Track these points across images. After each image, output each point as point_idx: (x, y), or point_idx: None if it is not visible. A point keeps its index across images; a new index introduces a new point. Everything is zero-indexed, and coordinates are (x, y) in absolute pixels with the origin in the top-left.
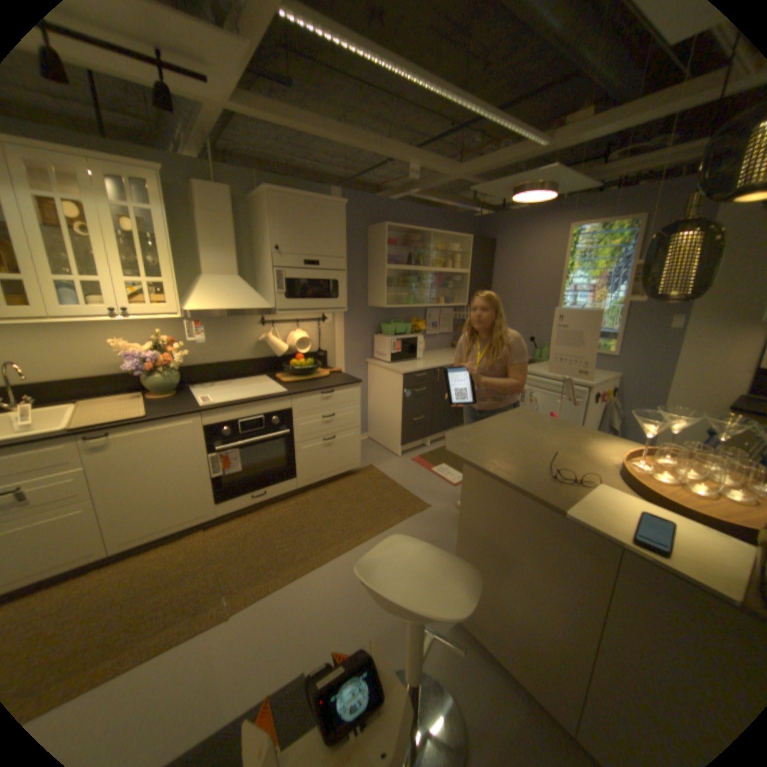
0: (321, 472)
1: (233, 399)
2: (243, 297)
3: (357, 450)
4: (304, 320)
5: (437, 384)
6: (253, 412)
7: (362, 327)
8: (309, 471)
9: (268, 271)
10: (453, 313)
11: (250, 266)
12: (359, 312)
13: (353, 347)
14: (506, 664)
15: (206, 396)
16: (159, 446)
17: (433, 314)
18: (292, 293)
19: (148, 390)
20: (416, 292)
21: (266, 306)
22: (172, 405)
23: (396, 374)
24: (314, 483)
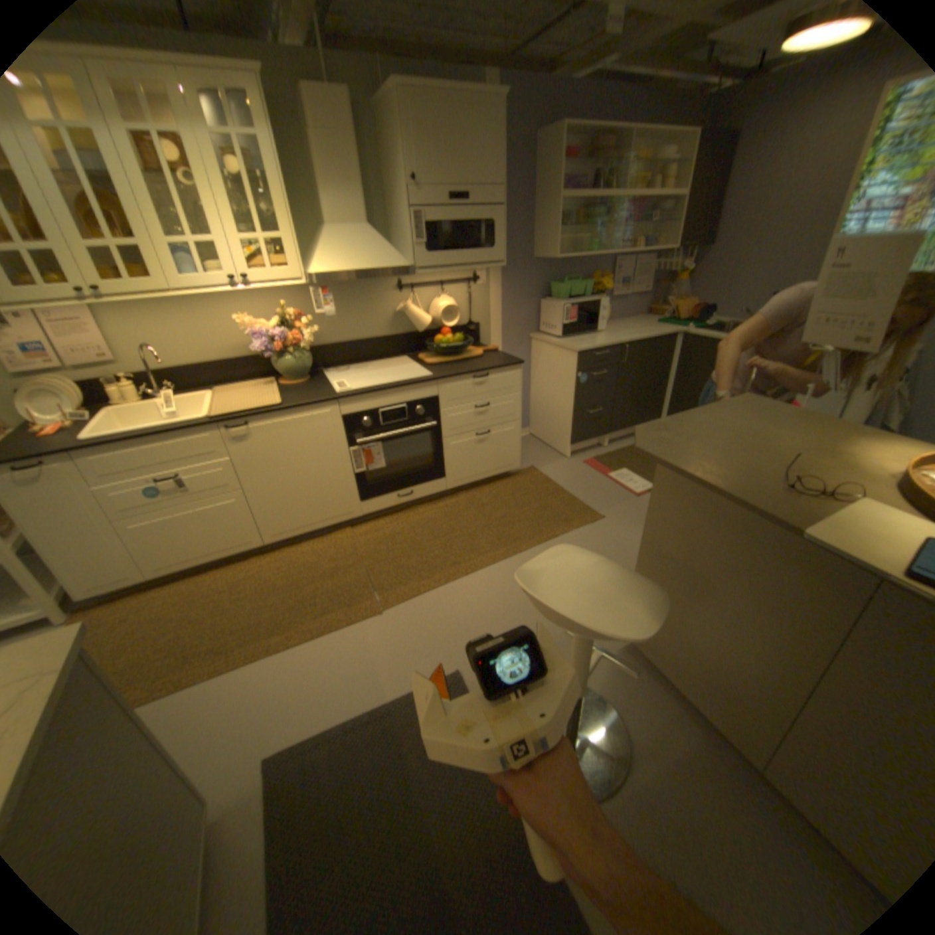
0: (473, 473)
1: (371, 385)
2: (374, 254)
3: (515, 448)
4: (450, 282)
5: (624, 366)
6: (394, 401)
7: (525, 289)
8: (460, 471)
9: (403, 214)
10: (656, 262)
11: (381, 209)
12: (521, 267)
13: (513, 317)
14: (687, 692)
15: (342, 382)
16: (299, 438)
17: (626, 264)
18: (434, 243)
19: (281, 376)
20: (603, 231)
21: (403, 264)
22: (307, 393)
23: (569, 352)
24: (465, 484)
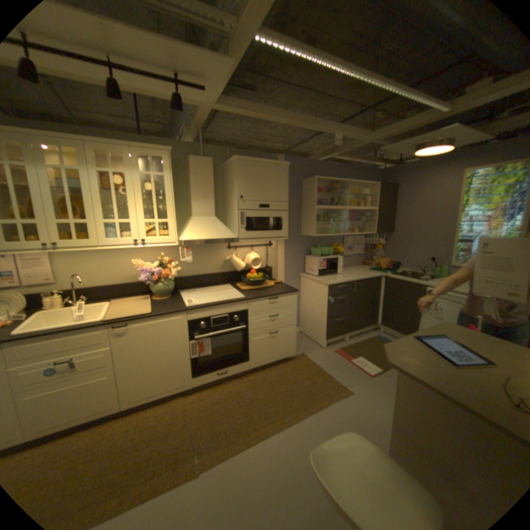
0: (267, 358)
1: (208, 302)
2: (218, 231)
3: (293, 342)
4: (257, 246)
5: (354, 293)
6: (221, 312)
7: (297, 250)
8: (258, 357)
9: (235, 213)
10: (365, 239)
11: (223, 210)
12: (295, 240)
13: (290, 264)
14: None
15: (191, 299)
16: (159, 335)
17: (350, 240)
18: (250, 227)
19: (154, 294)
20: (337, 224)
21: (233, 237)
22: (168, 305)
23: (323, 285)
24: (261, 366)
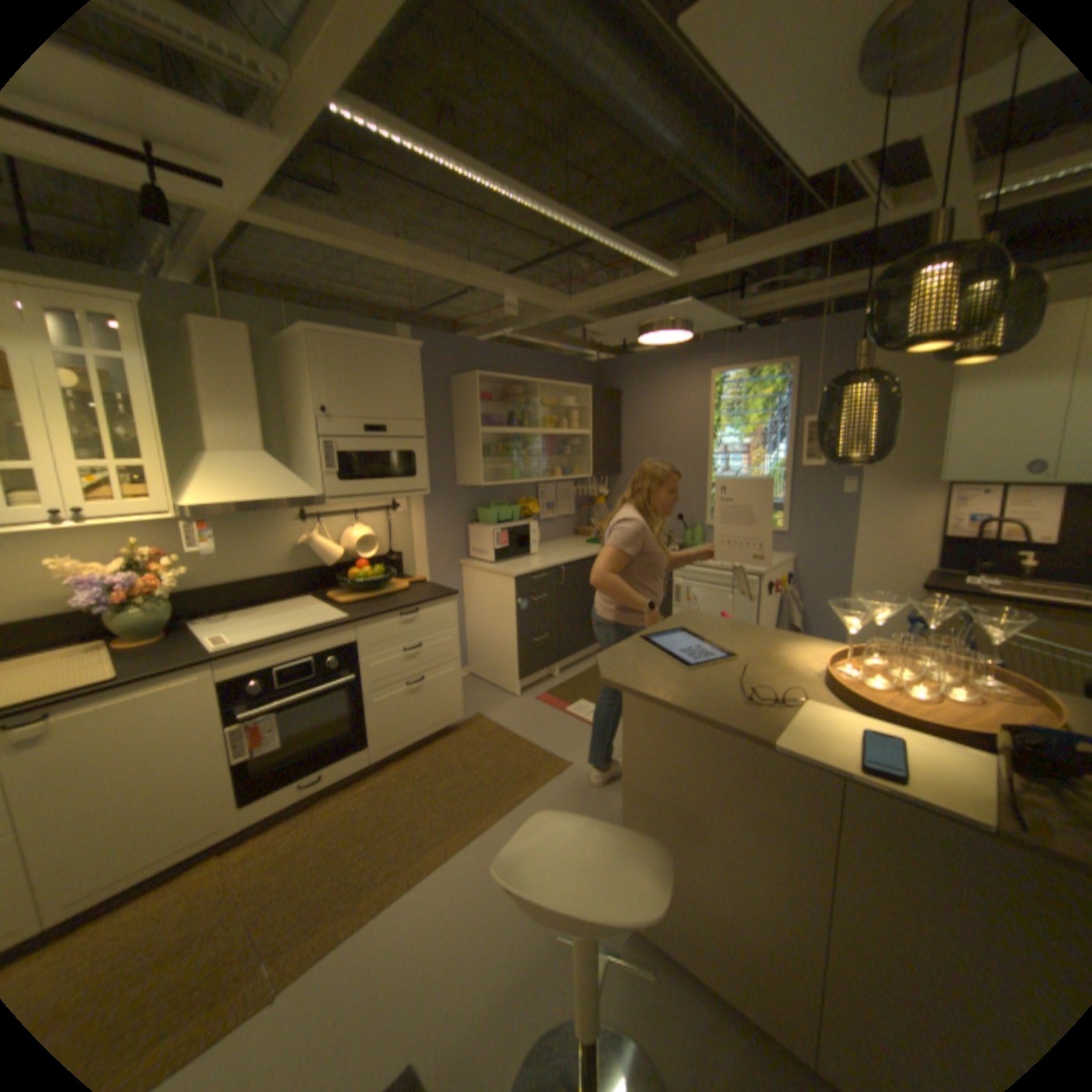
0: (405, 735)
1: (263, 636)
2: (273, 483)
3: (456, 694)
4: (366, 510)
5: (562, 588)
6: (296, 653)
7: (450, 515)
8: (387, 735)
9: (311, 444)
10: (574, 489)
11: (281, 436)
12: (445, 495)
13: (439, 545)
14: (709, 981)
15: (217, 637)
16: (140, 726)
17: (547, 492)
18: (348, 472)
19: (116, 636)
20: (522, 463)
21: (310, 493)
22: (159, 657)
23: (505, 578)
24: (394, 753)
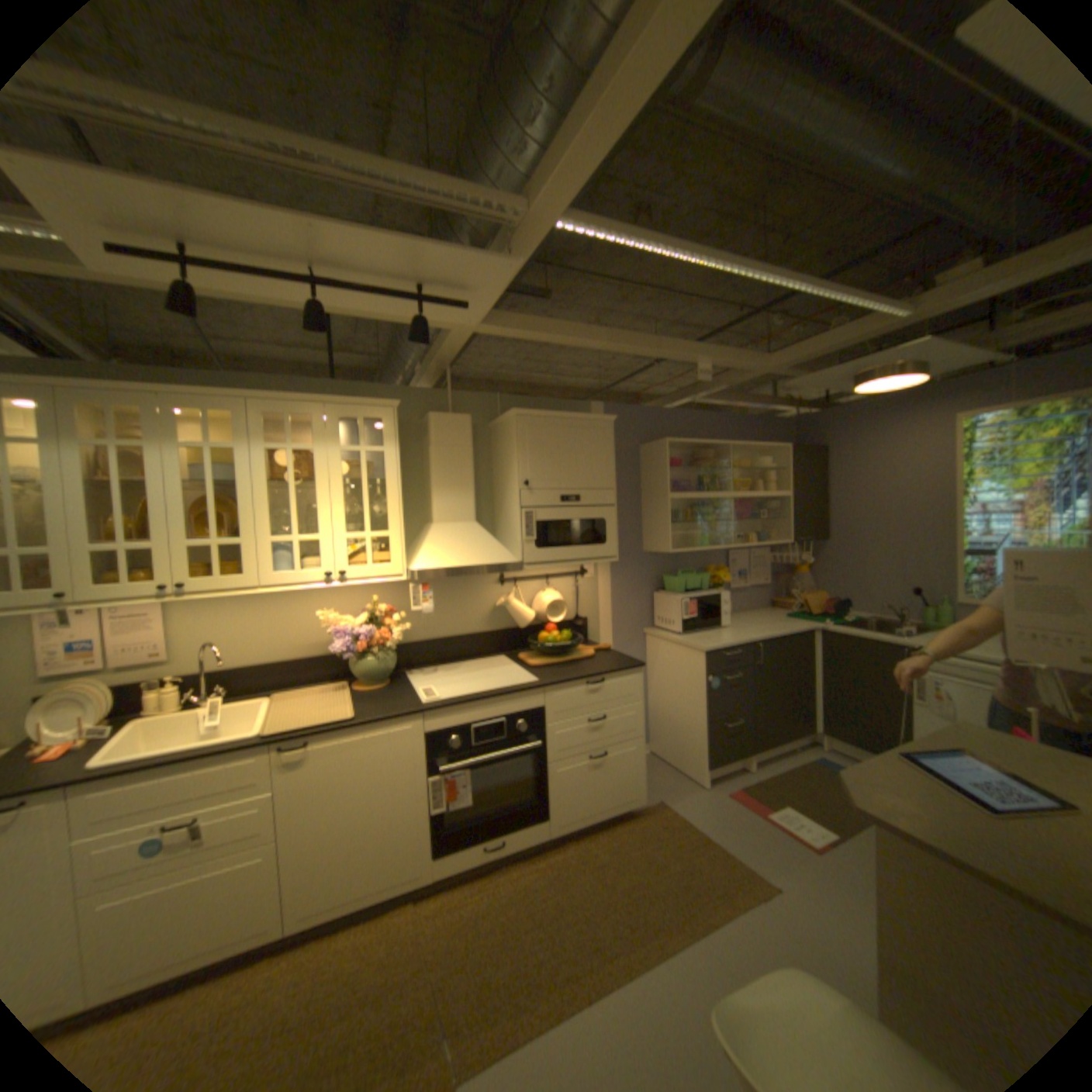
0: (587, 813)
1: (465, 692)
2: (482, 550)
3: (640, 777)
4: (557, 575)
5: (761, 668)
6: (492, 713)
7: (636, 582)
8: (569, 810)
9: (514, 514)
10: (771, 555)
11: (490, 508)
12: (631, 561)
13: (624, 611)
14: None
15: (429, 688)
16: (367, 764)
17: (740, 558)
18: (544, 540)
19: (357, 679)
20: (713, 527)
21: (511, 560)
22: (386, 702)
23: (695, 652)
24: (575, 831)
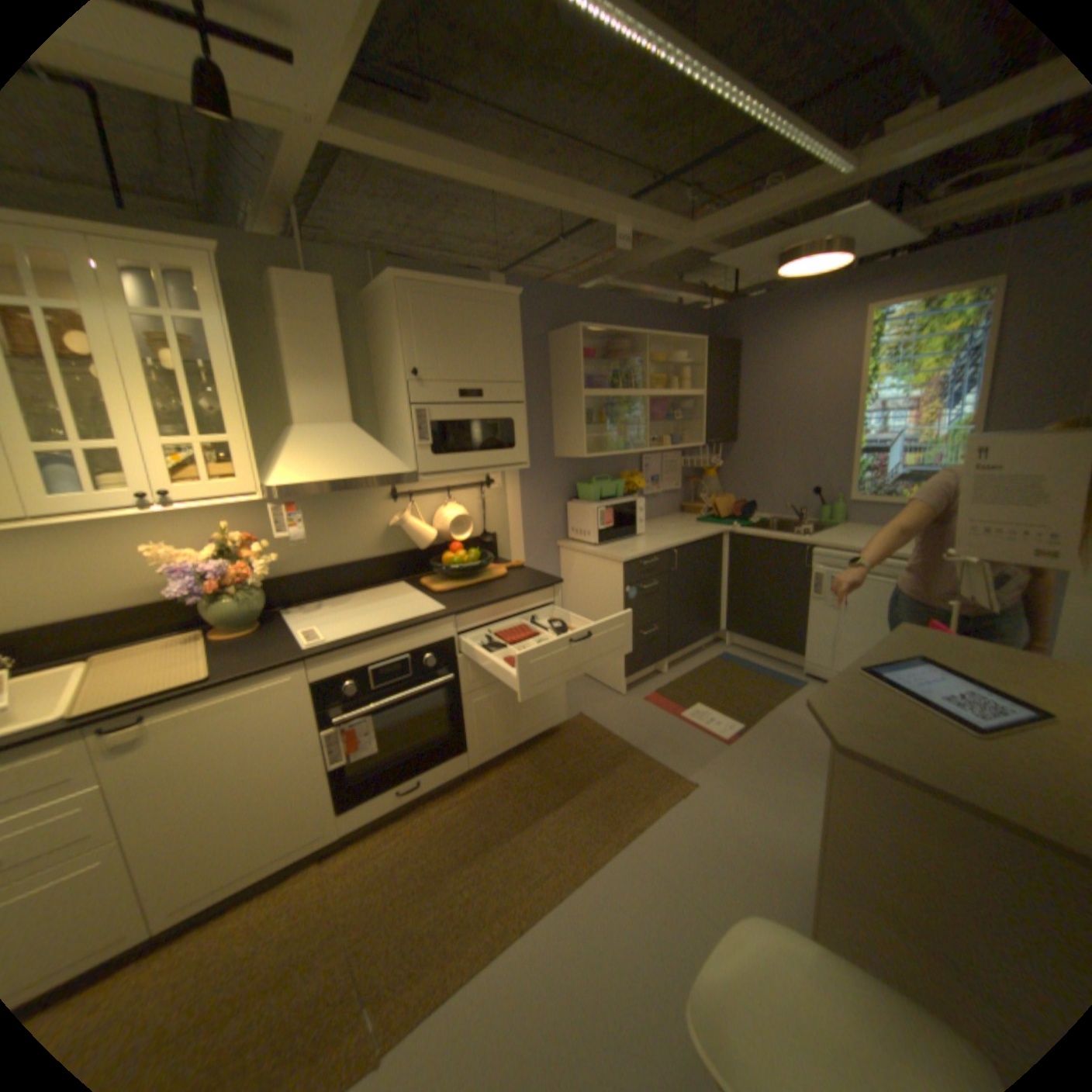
0: (506, 738)
1: (356, 630)
2: (363, 458)
3: (559, 694)
4: (459, 487)
5: (674, 574)
6: (392, 650)
7: (547, 492)
8: (487, 738)
9: (402, 413)
10: (682, 460)
11: (370, 406)
12: (541, 469)
13: (536, 524)
14: None
15: (310, 630)
16: (234, 729)
17: (652, 463)
18: (442, 445)
19: (212, 627)
20: (626, 430)
21: (402, 469)
22: (253, 652)
23: (611, 563)
24: (494, 757)
